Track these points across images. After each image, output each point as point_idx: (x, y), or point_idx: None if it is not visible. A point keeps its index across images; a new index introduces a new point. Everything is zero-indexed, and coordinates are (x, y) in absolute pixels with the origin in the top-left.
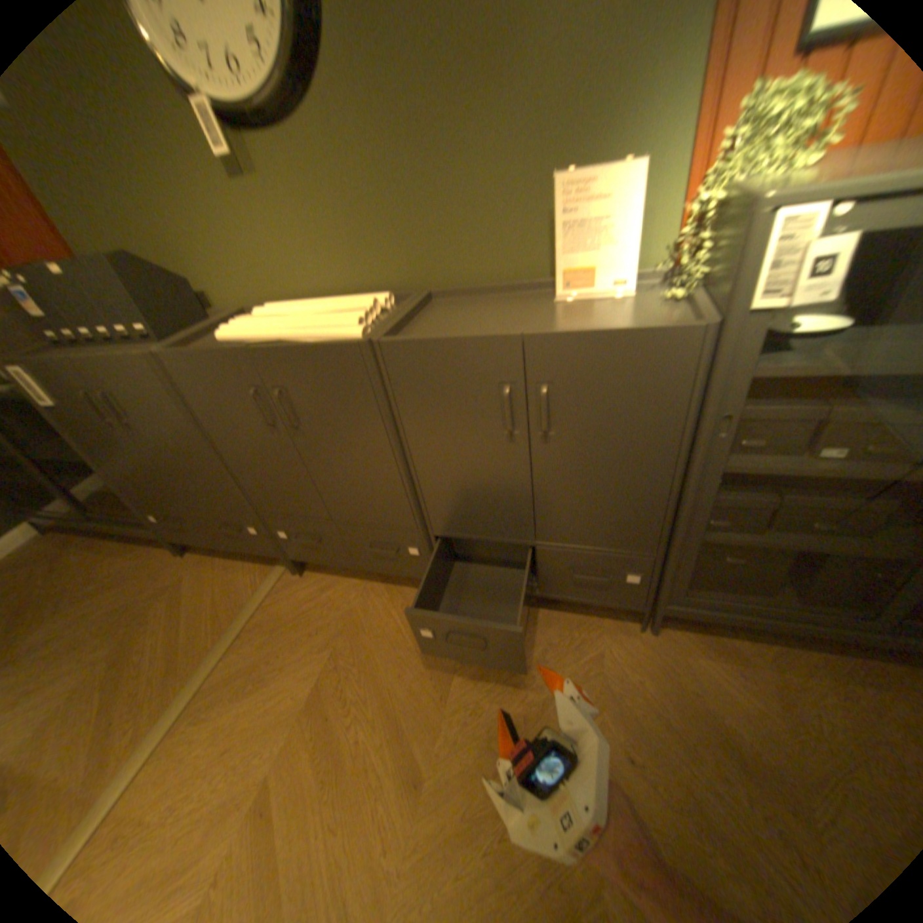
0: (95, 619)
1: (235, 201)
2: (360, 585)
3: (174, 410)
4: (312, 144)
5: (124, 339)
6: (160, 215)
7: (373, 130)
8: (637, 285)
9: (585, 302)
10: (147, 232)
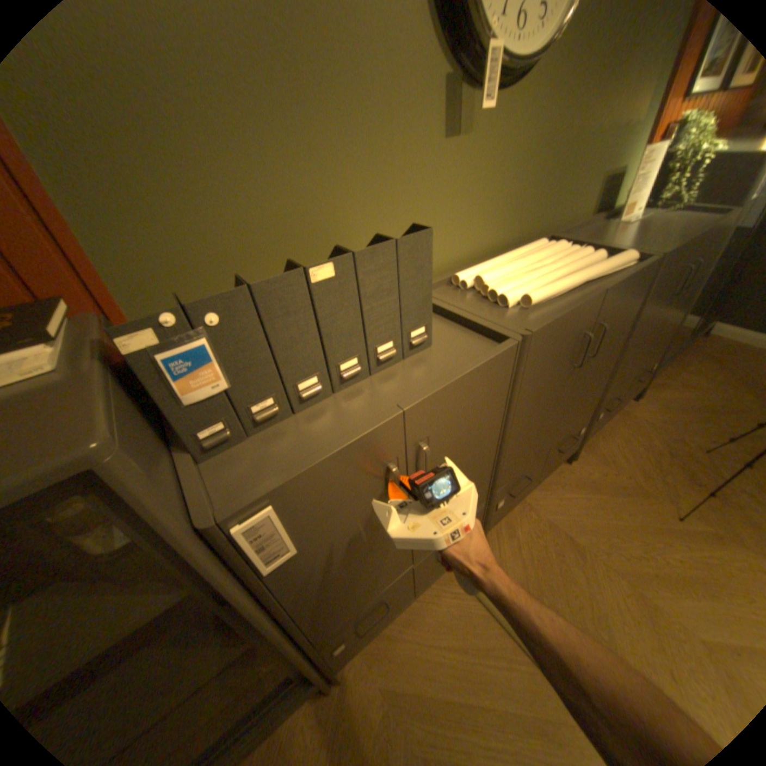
0: None
1: (443, 166)
2: (524, 506)
3: (500, 409)
4: (522, 114)
5: (385, 363)
6: (342, 186)
7: (558, 109)
8: (643, 209)
9: (633, 222)
10: (311, 213)
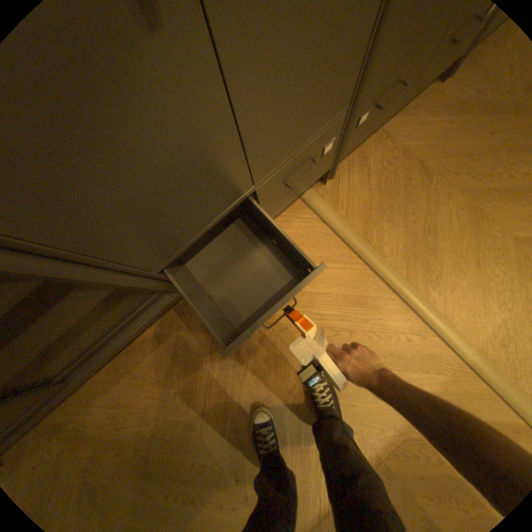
0: (238, 377)
1: None
2: (381, 134)
3: None
4: None
5: None
6: None
7: None
8: None
9: None
10: None
